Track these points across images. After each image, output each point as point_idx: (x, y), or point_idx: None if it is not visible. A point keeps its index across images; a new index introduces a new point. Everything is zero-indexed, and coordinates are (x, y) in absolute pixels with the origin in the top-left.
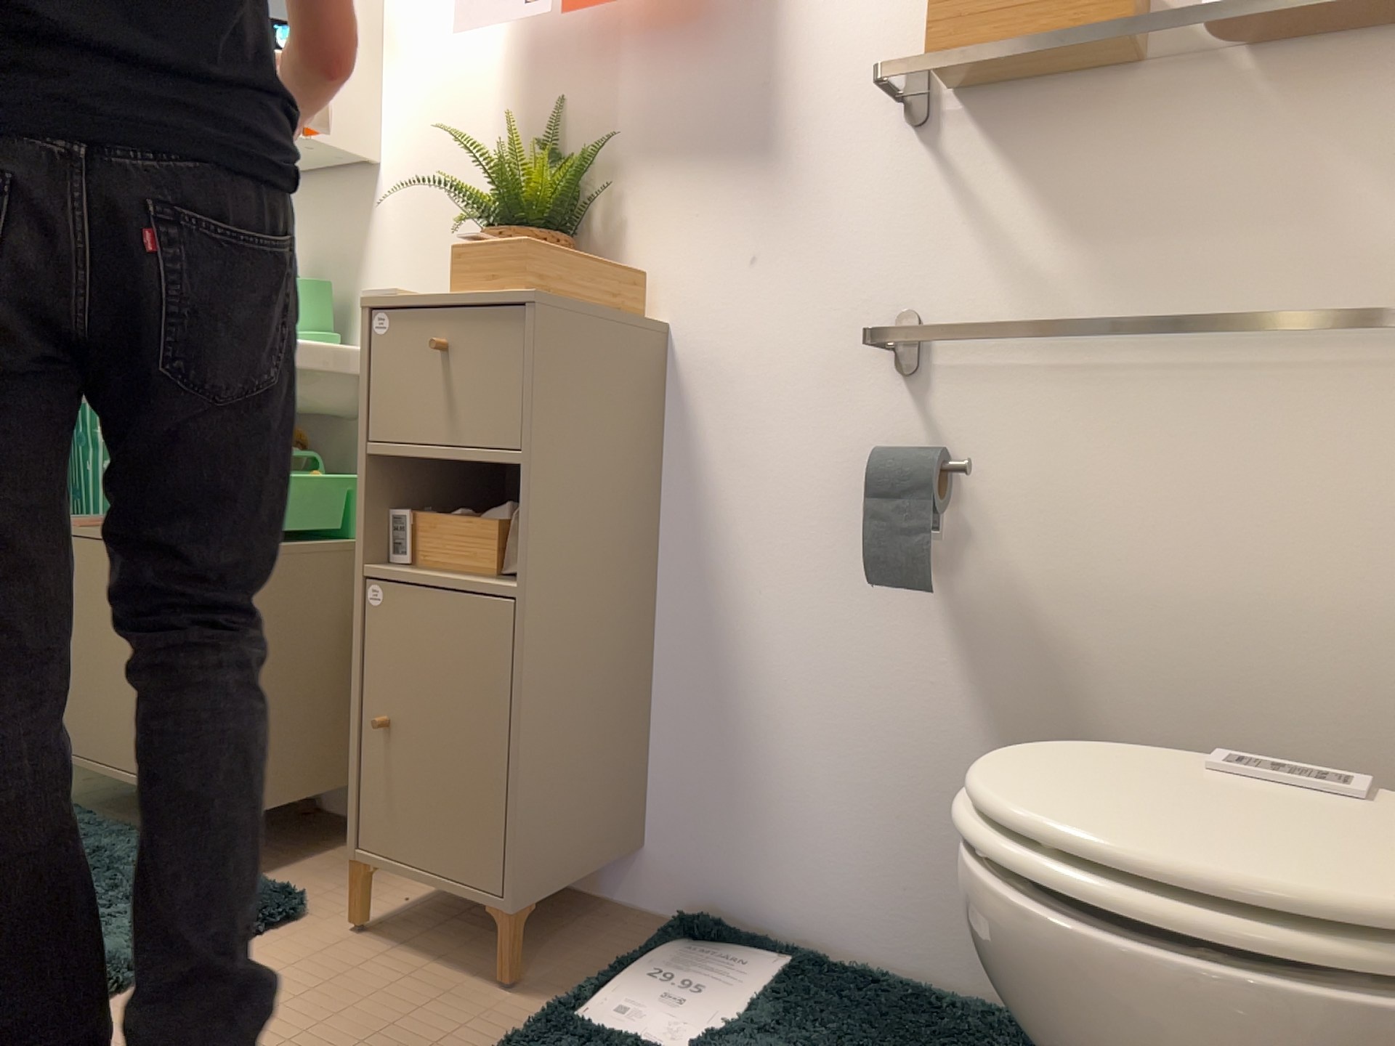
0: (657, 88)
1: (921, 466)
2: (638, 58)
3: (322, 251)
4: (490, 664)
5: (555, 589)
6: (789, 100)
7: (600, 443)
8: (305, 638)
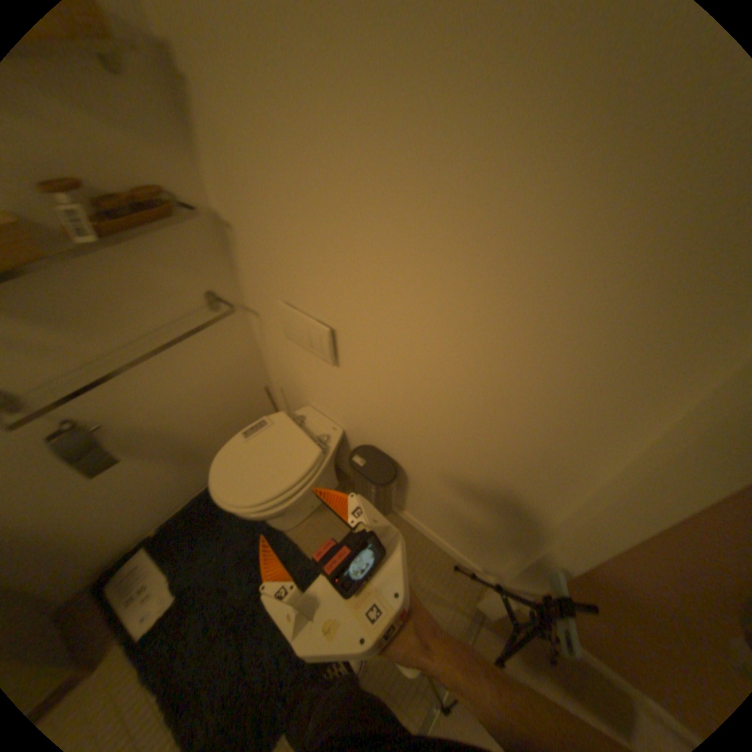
0: None
1: (80, 444)
2: None
3: None
4: None
5: None
6: None
7: None
8: None
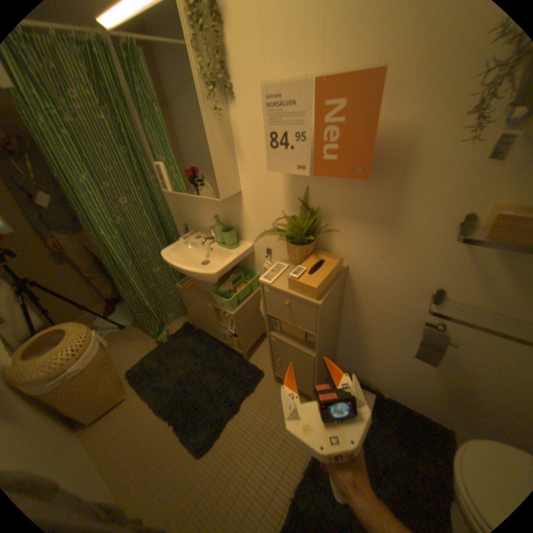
0: (348, 192)
1: (442, 345)
2: (340, 179)
3: (227, 212)
4: (308, 365)
5: (324, 350)
6: (406, 210)
7: (333, 312)
8: (250, 319)
